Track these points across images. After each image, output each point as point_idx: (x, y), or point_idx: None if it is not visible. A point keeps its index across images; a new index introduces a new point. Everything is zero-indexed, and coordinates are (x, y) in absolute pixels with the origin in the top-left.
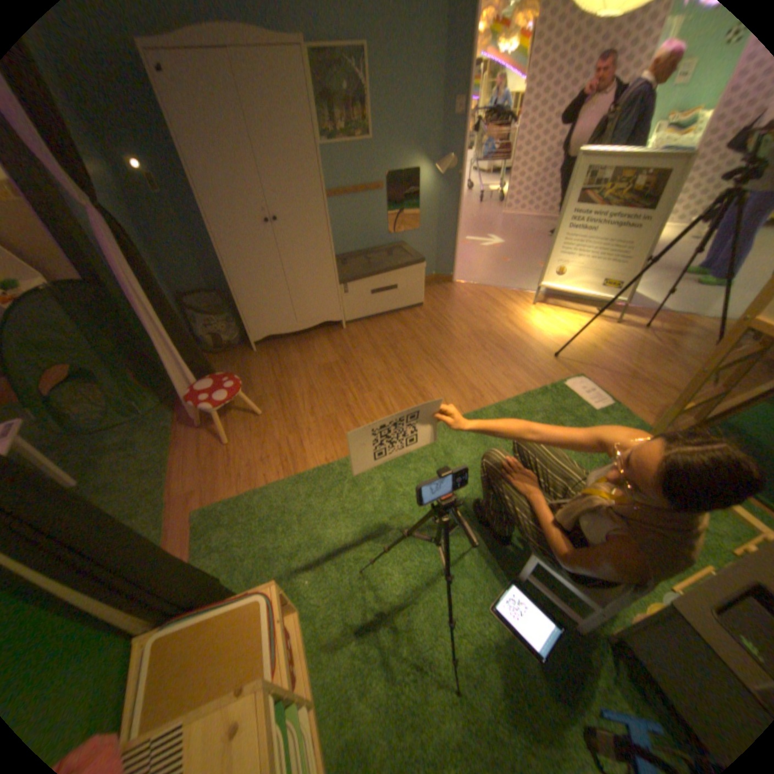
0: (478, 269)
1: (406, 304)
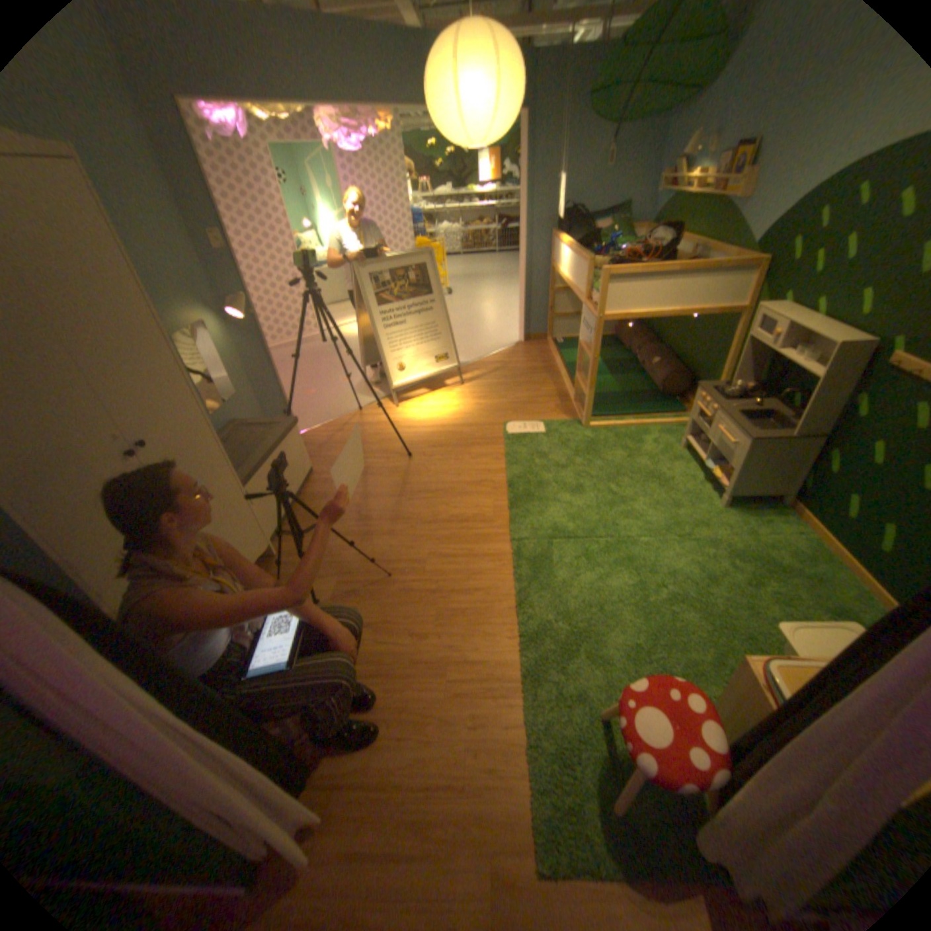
0: (299, 412)
1: (302, 478)
